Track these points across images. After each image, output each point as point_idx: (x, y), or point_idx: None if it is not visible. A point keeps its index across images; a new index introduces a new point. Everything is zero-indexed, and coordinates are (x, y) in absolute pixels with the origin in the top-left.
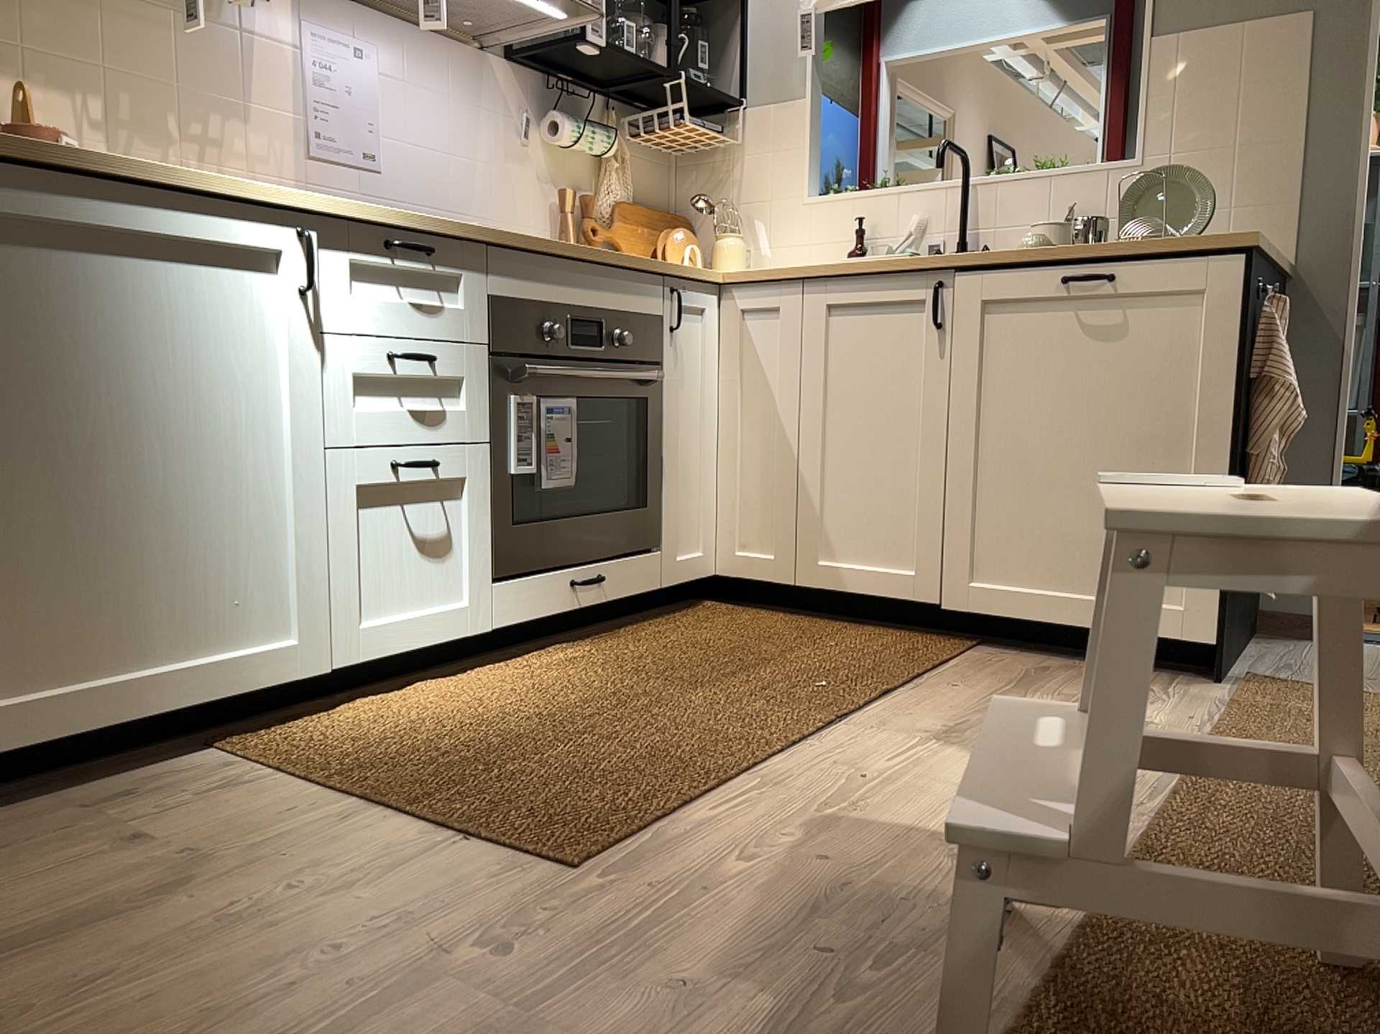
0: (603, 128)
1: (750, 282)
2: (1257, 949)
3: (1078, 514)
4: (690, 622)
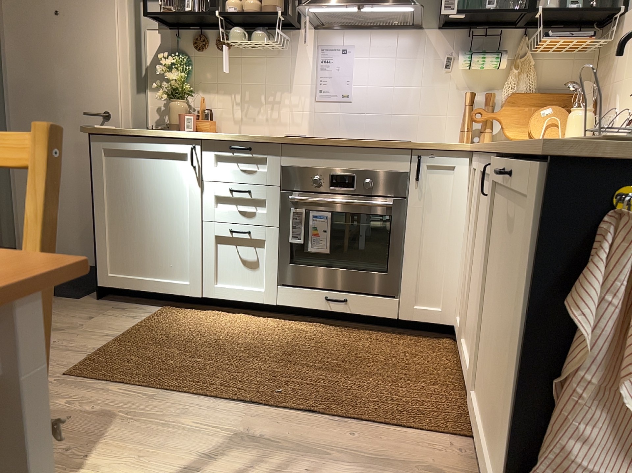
0: (492, 54)
1: (475, 154)
2: None
3: (497, 377)
4: (406, 344)
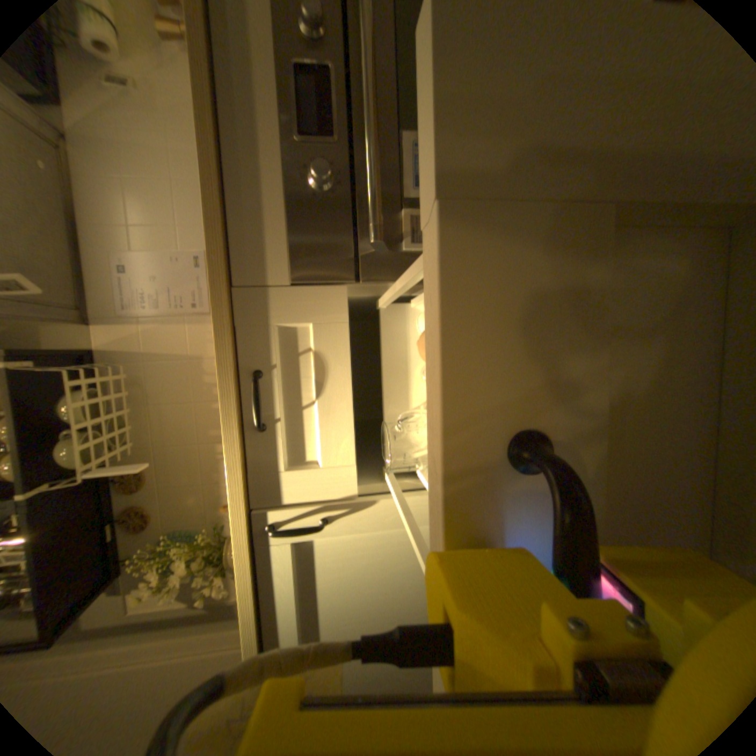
0: None
1: None
2: None
3: None
4: None
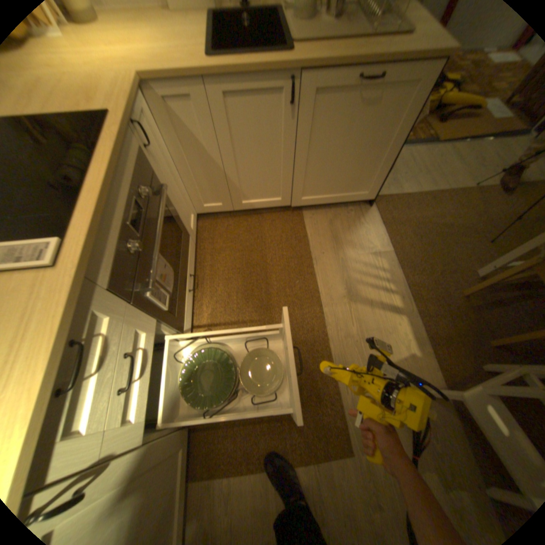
0: None
1: (157, 78)
2: (470, 370)
3: (340, 173)
4: (207, 246)
